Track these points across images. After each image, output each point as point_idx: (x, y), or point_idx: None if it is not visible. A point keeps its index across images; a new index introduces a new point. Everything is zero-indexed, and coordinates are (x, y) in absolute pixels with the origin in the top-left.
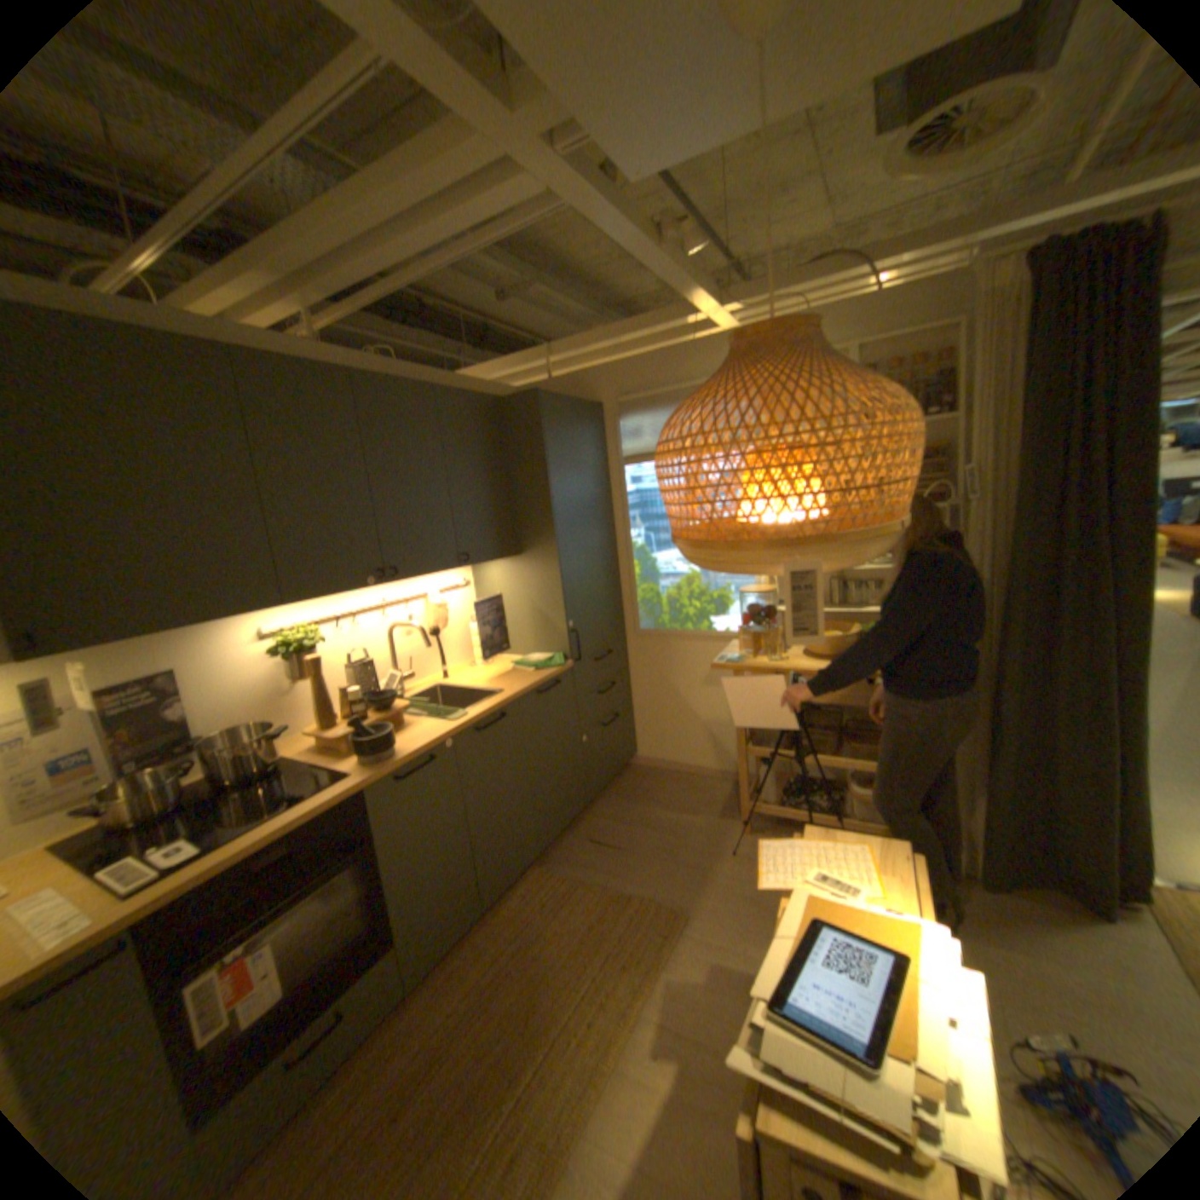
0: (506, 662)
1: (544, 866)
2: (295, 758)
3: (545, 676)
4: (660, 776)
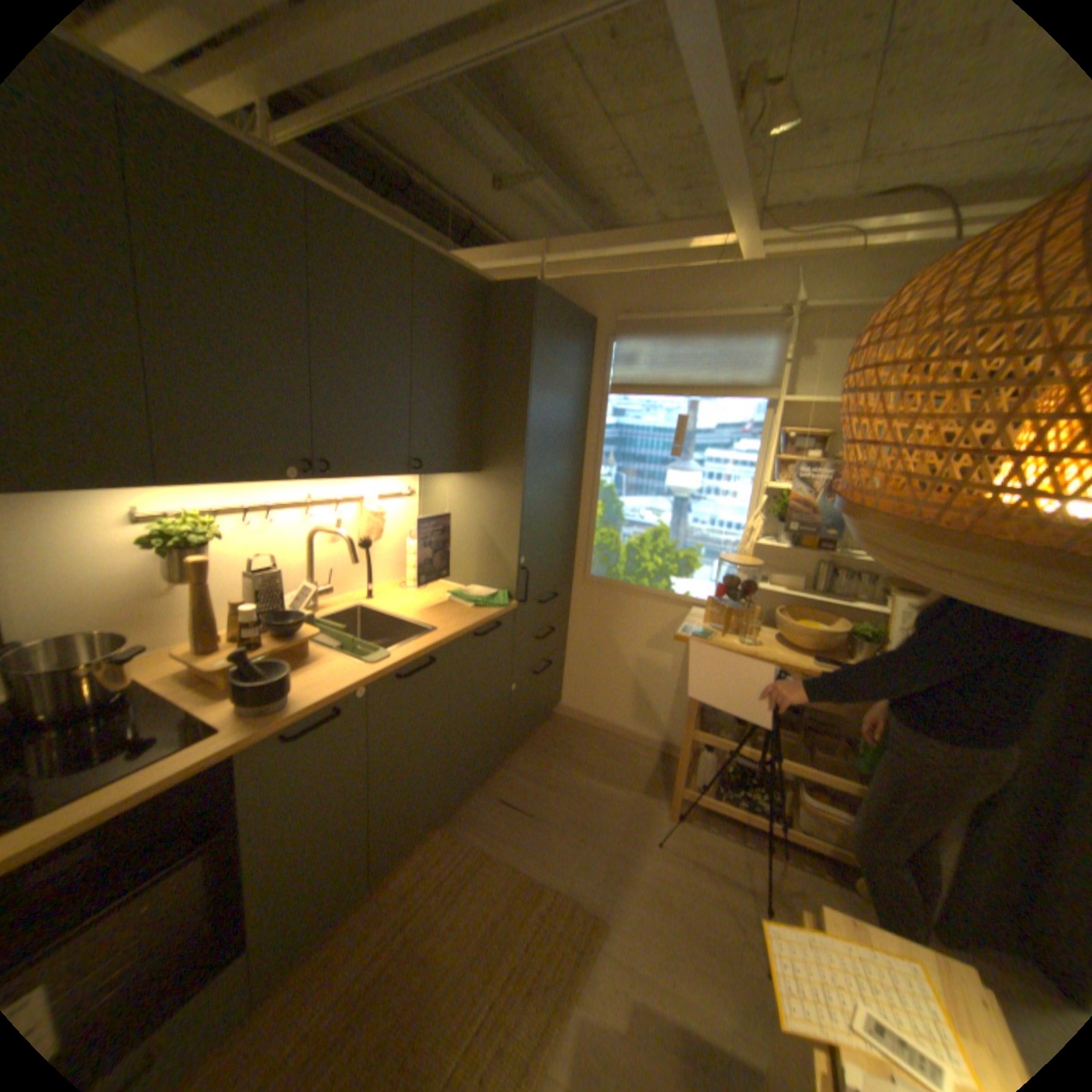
0: (442, 589)
1: (447, 827)
2: (155, 685)
3: (485, 616)
4: (582, 731)
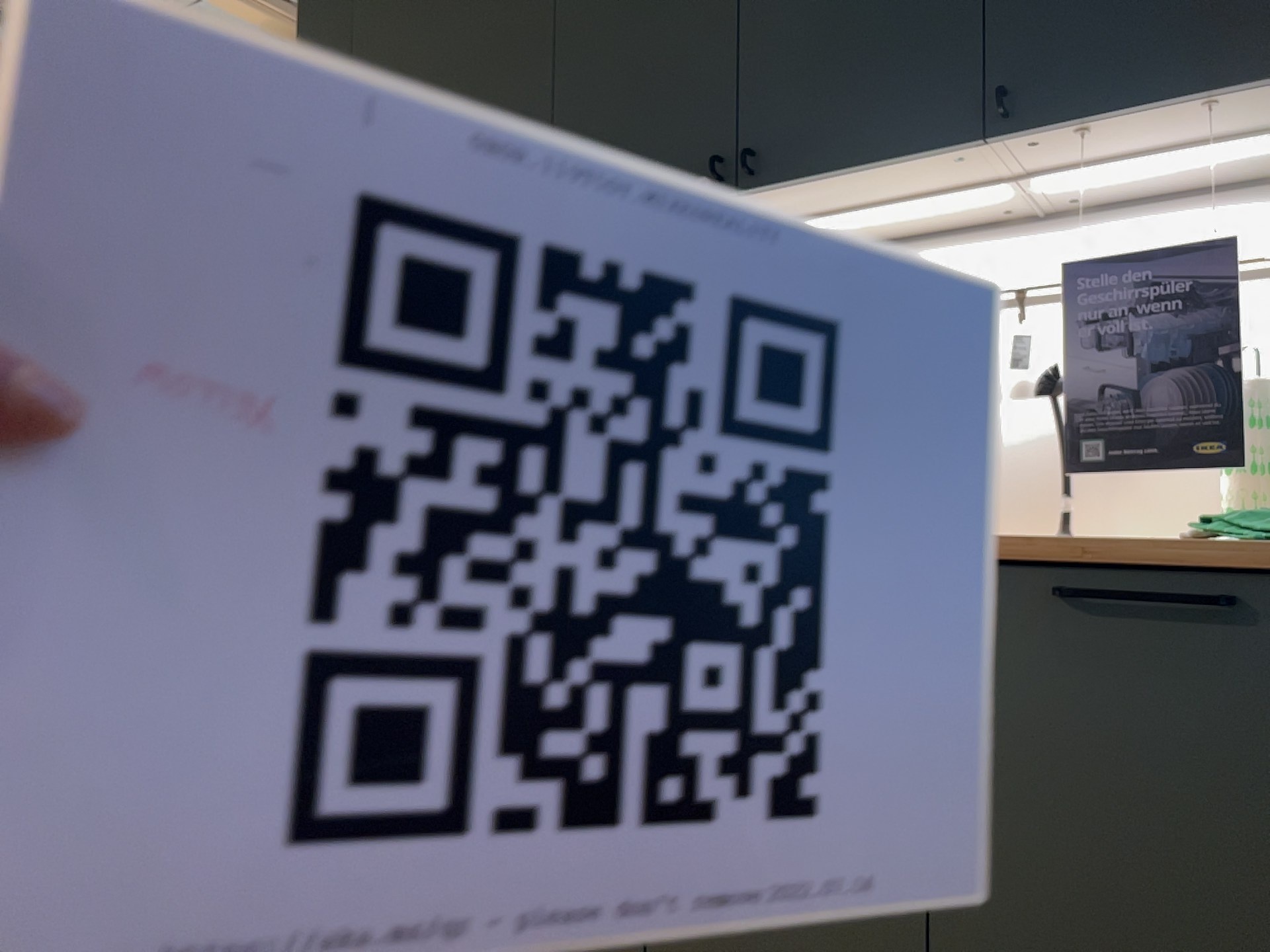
0: None
1: None
2: None
3: (1171, 553)
4: None
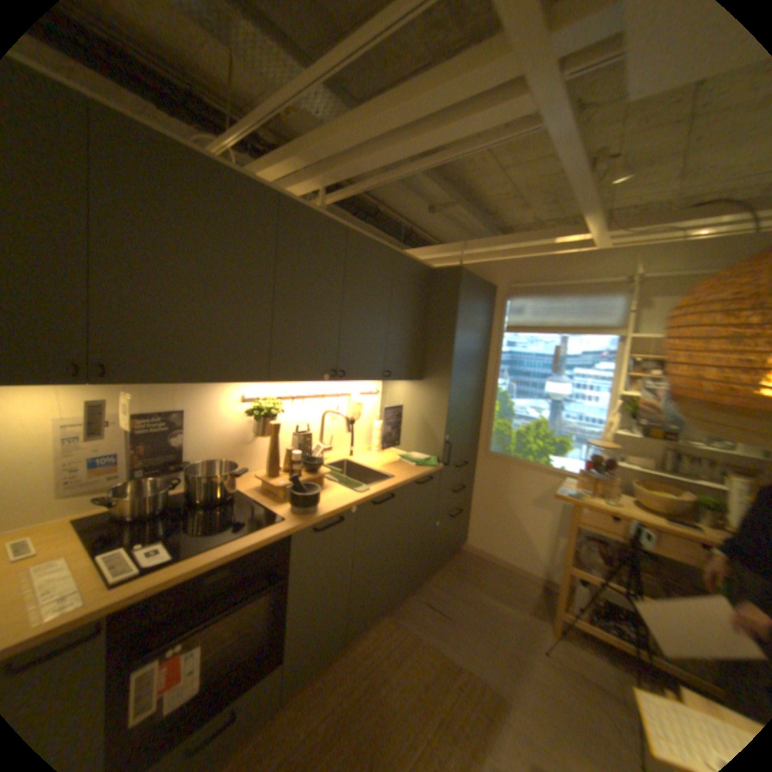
0: (393, 454)
1: (393, 617)
2: (246, 493)
3: (424, 472)
4: (484, 565)
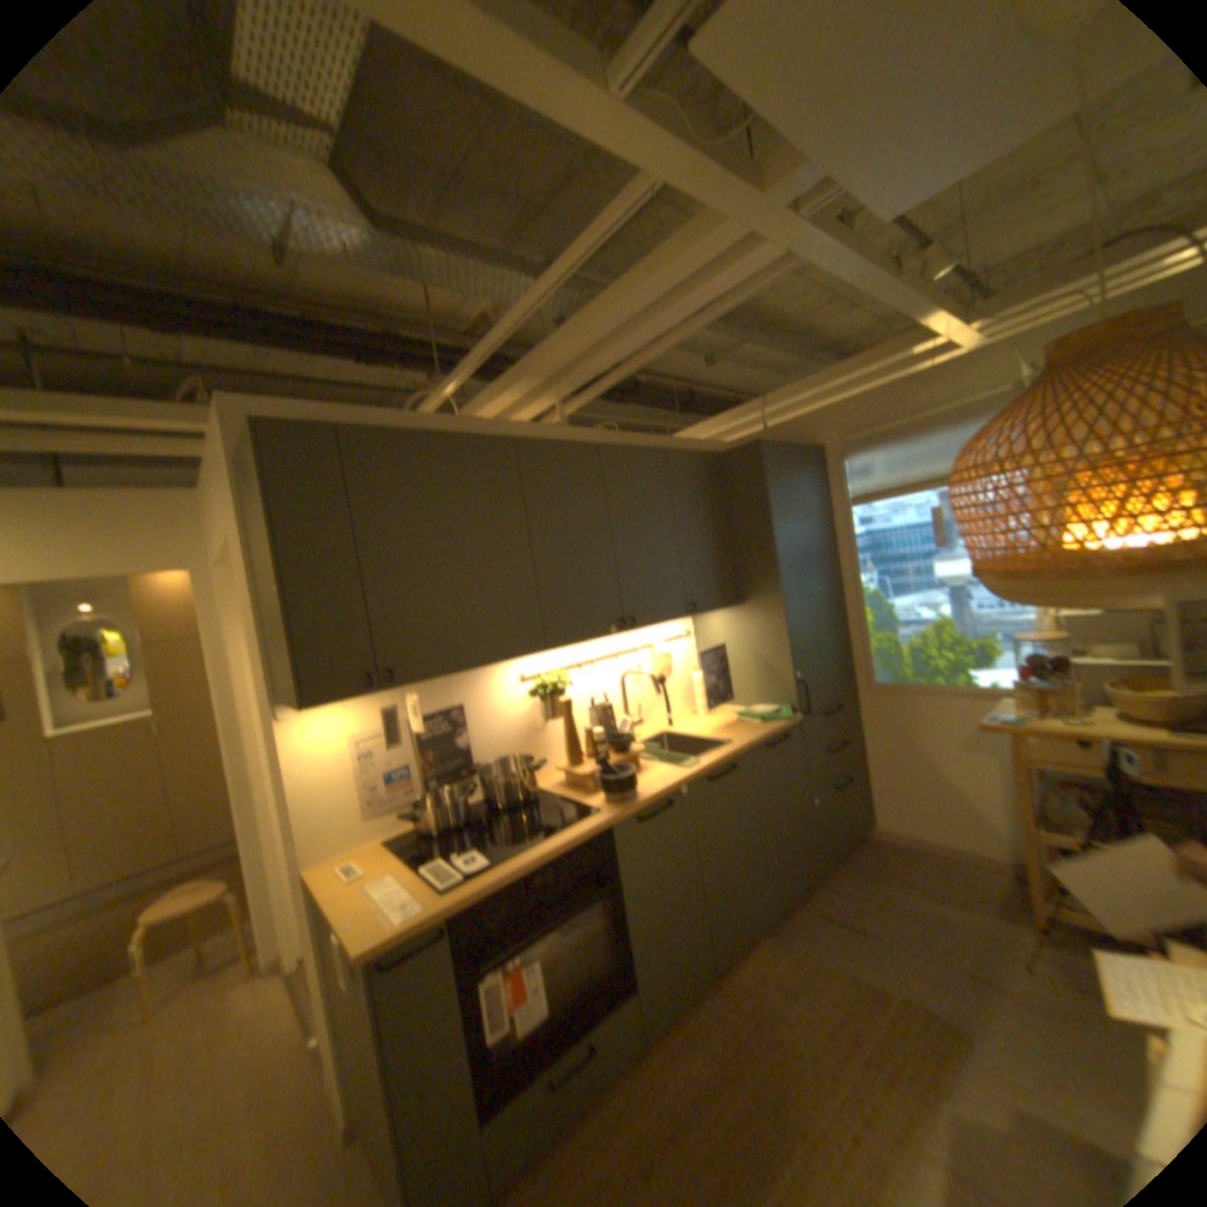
0: (728, 713)
1: (776, 939)
2: (548, 790)
3: (772, 729)
4: (908, 856)
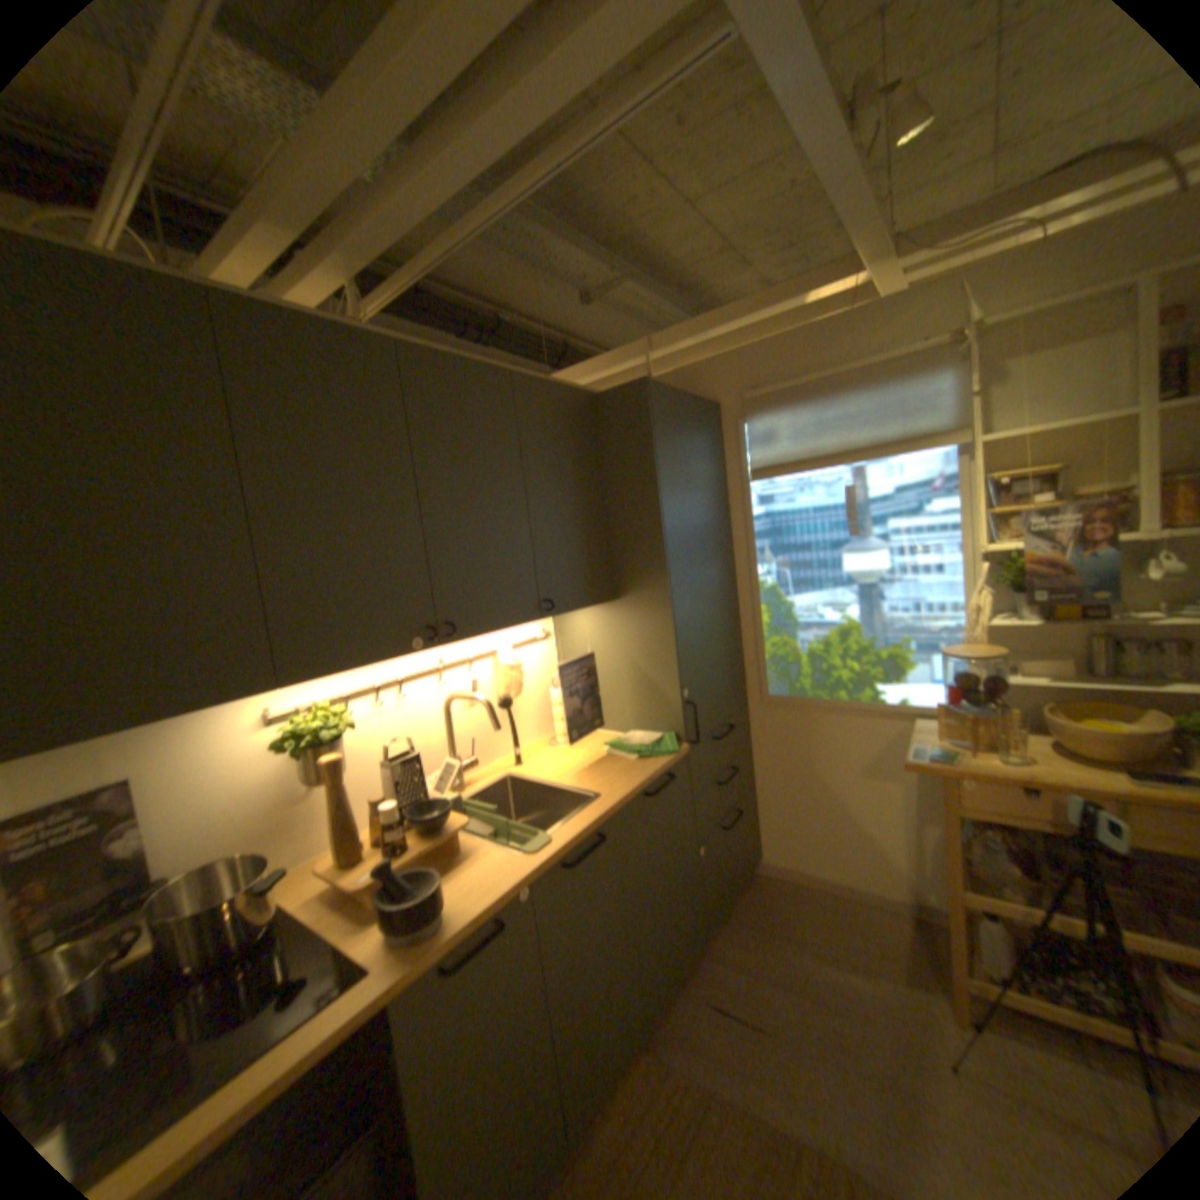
0: (596, 742)
1: (653, 1052)
2: (298, 913)
3: (654, 769)
4: (799, 897)
